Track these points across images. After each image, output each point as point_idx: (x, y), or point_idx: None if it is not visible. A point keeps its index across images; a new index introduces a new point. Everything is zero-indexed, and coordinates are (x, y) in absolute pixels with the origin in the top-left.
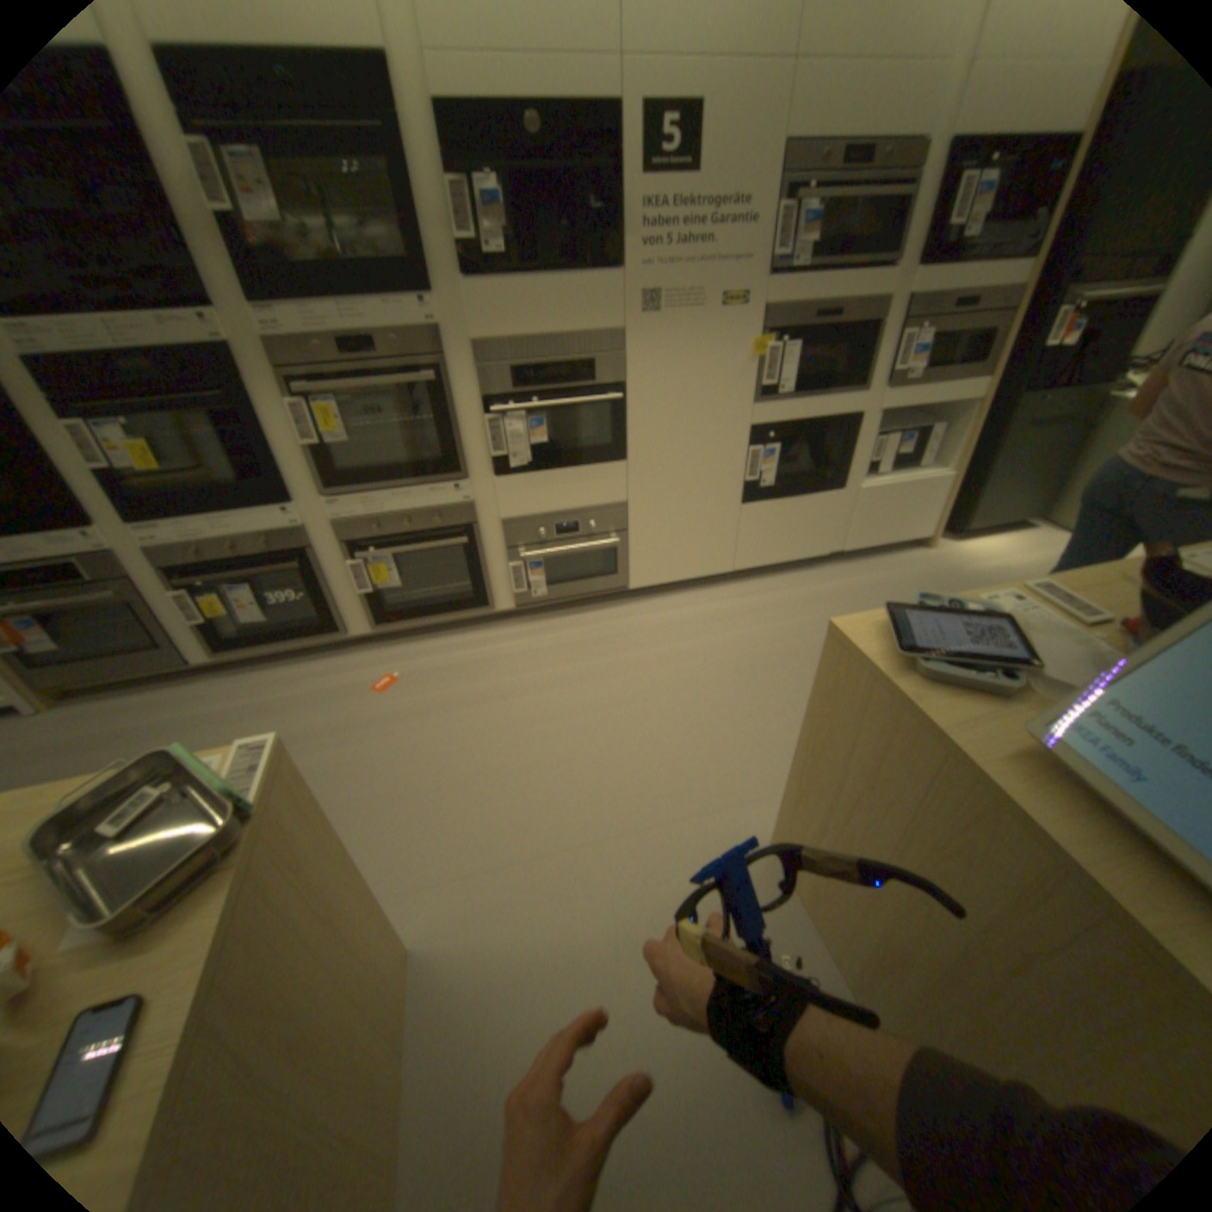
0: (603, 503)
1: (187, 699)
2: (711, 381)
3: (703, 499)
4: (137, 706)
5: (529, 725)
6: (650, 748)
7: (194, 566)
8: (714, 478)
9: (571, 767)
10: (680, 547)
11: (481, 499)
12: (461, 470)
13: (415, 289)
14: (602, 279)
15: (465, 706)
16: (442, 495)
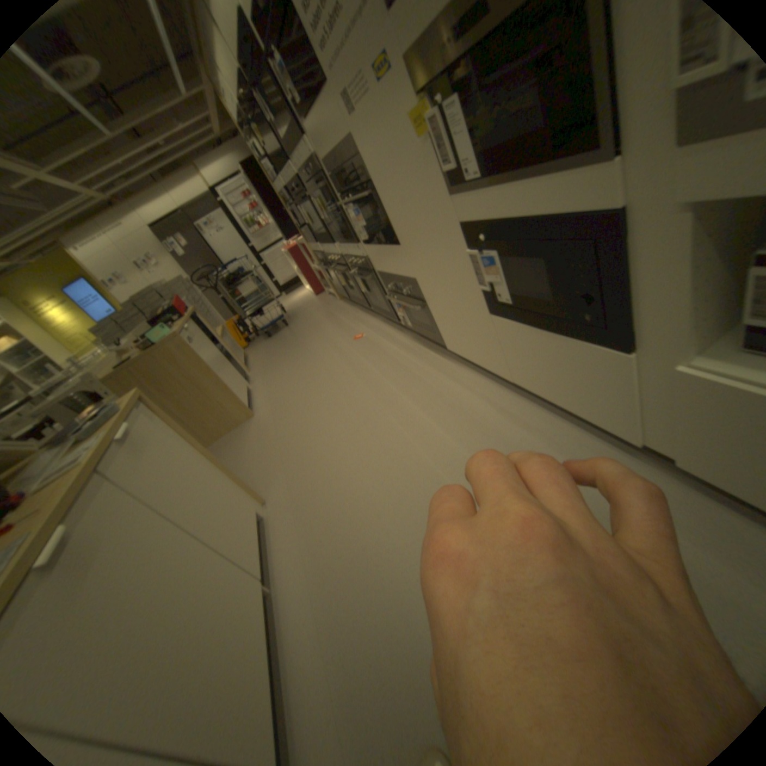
0: (406, 274)
1: (347, 310)
2: (411, 170)
3: (458, 294)
4: (344, 306)
5: (338, 384)
6: (324, 430)
7: (334, 260)
8: (457, 276)
9: (314, 409)
10: (462, 331)
11: (369, 254)
12: (355, 235)
13: (302, 132)
14: (327, 93)
15: (348, 361)
16: (357, 248)
